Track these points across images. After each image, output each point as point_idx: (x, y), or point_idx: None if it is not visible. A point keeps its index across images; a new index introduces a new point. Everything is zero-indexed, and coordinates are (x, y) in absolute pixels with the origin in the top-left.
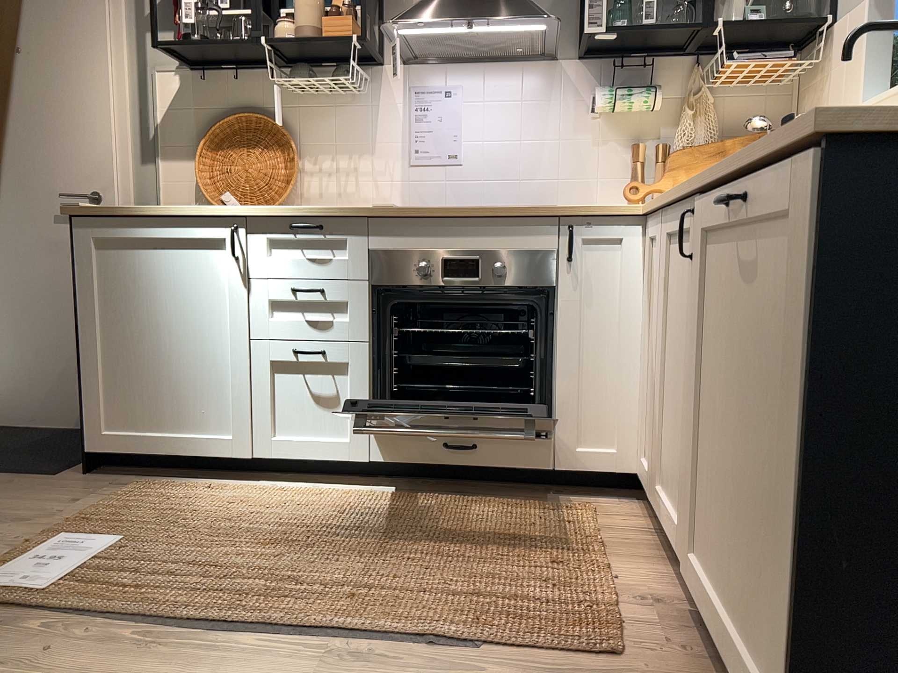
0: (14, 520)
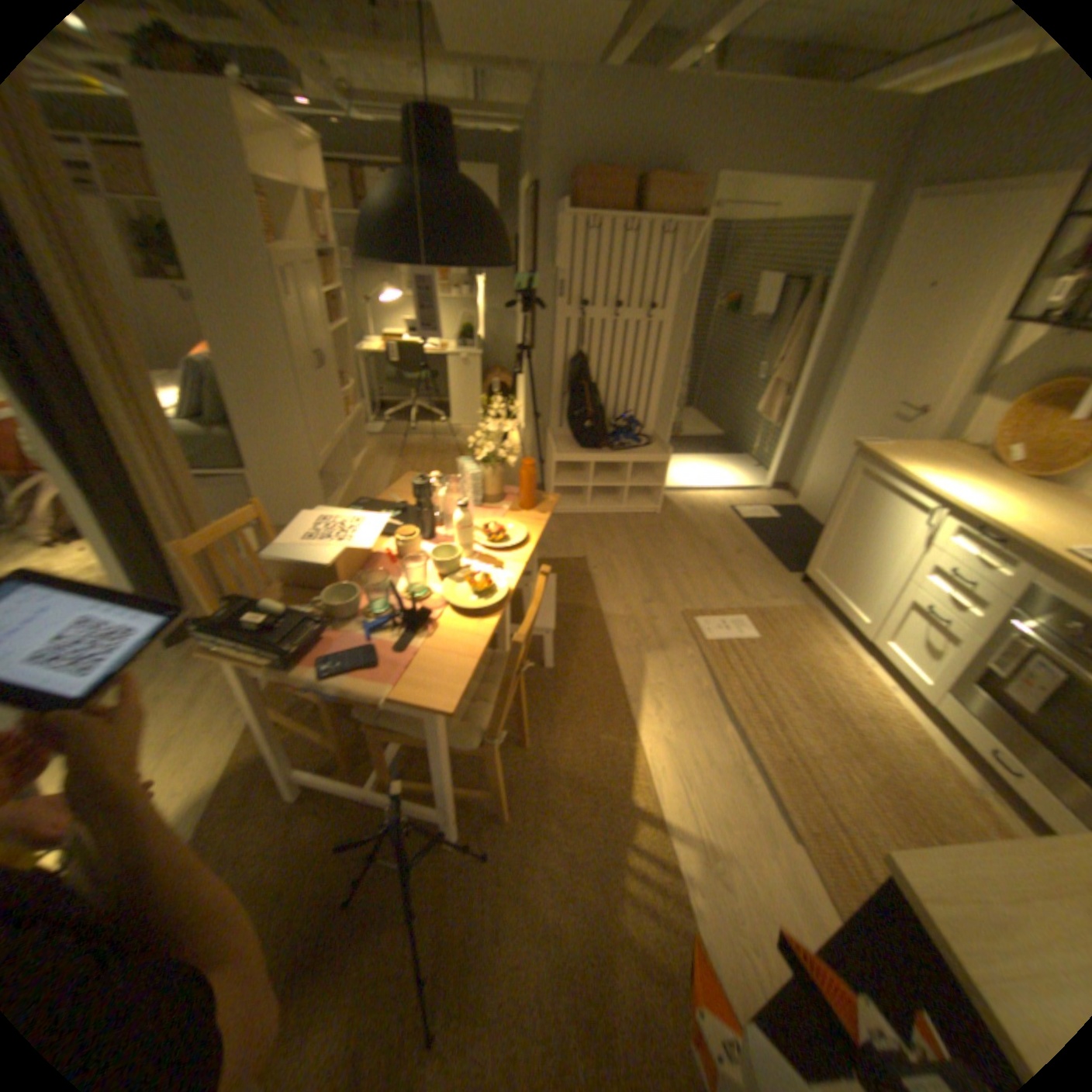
0: (744, 591)
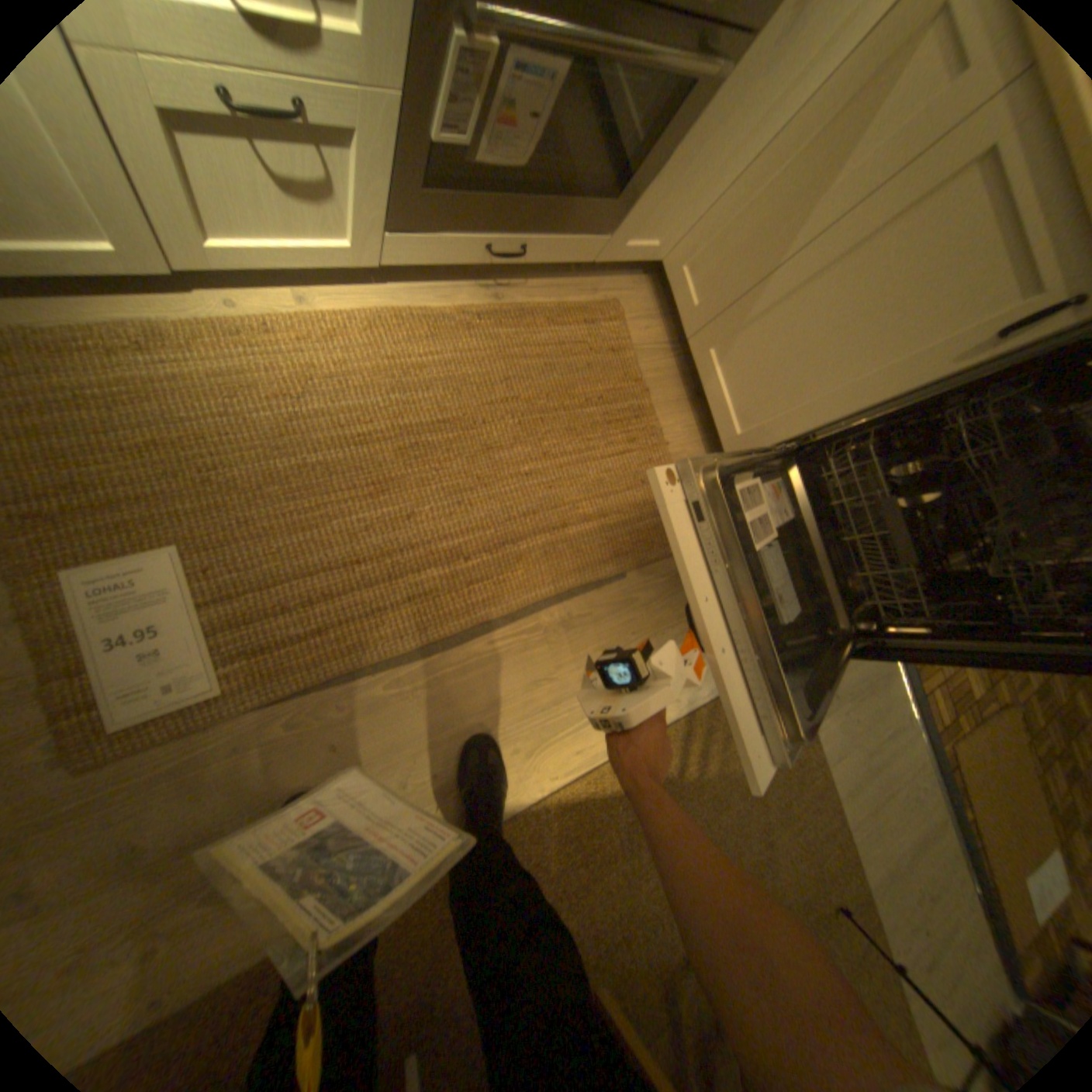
0: None
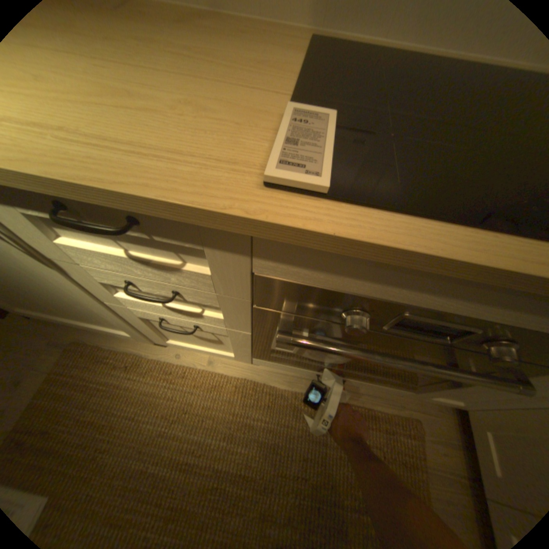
0: None
